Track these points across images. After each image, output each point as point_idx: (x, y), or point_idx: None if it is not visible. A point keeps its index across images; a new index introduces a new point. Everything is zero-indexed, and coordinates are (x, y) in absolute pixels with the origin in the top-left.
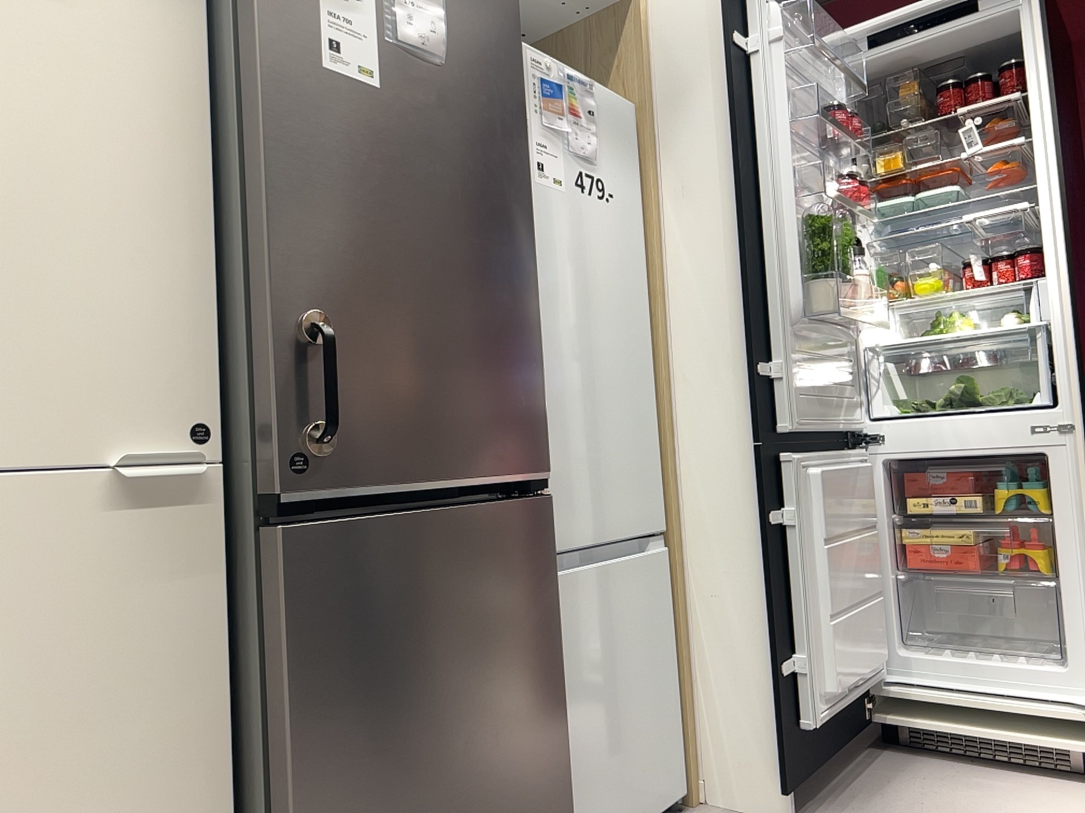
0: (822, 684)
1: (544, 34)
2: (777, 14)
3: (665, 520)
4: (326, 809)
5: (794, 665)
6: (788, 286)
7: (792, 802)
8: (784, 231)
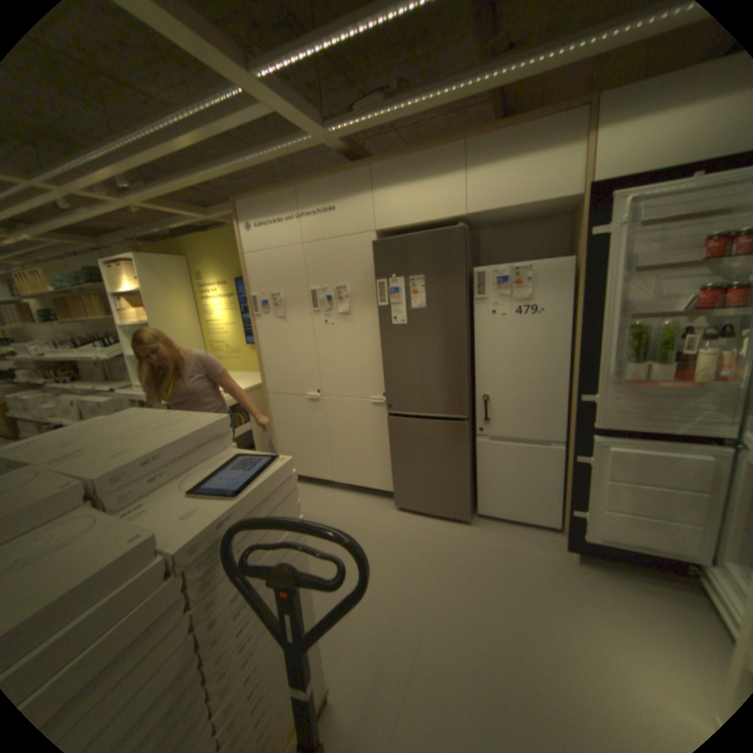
0: (599, 531)
1: (573, 205)
2: (629, 205)
3: (570, 437)
4: (398, 464)
5: (585, 516)
6: (612, 361)
7: (577, 558)
8: (614, 333)
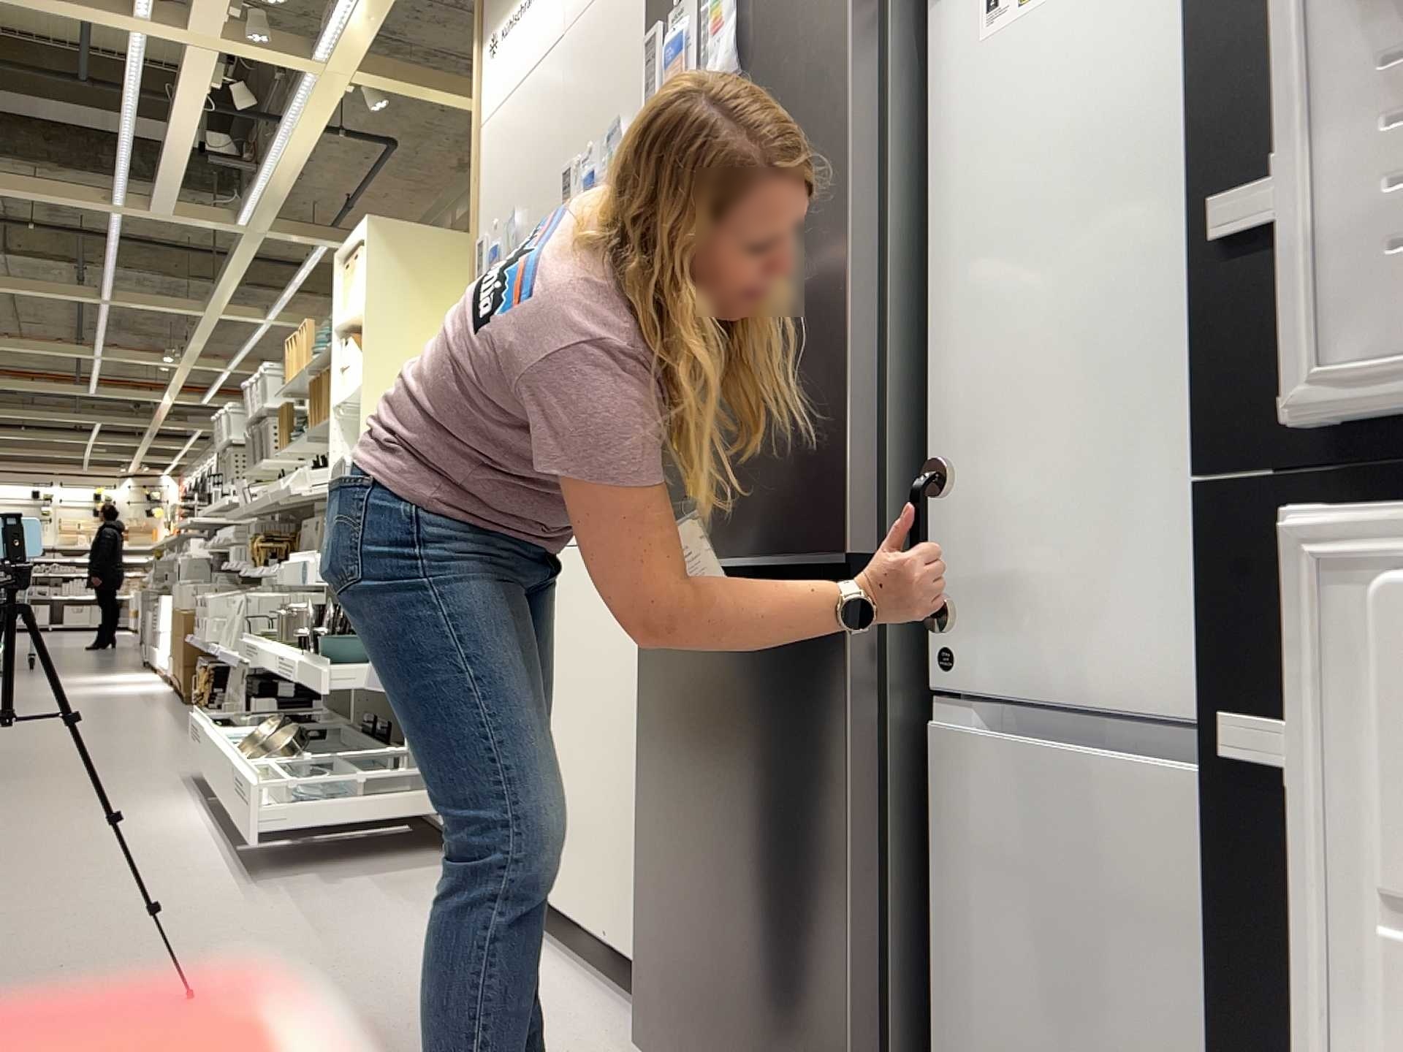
0: None
1: None
2: None
3: None
4: (650, 825)
5: None
6: None
7: None
8: None
